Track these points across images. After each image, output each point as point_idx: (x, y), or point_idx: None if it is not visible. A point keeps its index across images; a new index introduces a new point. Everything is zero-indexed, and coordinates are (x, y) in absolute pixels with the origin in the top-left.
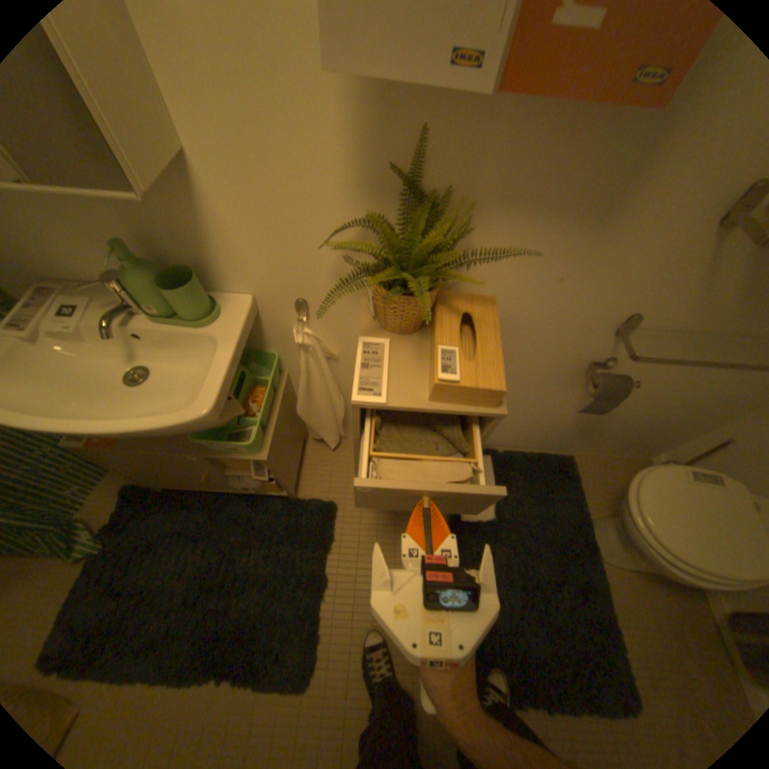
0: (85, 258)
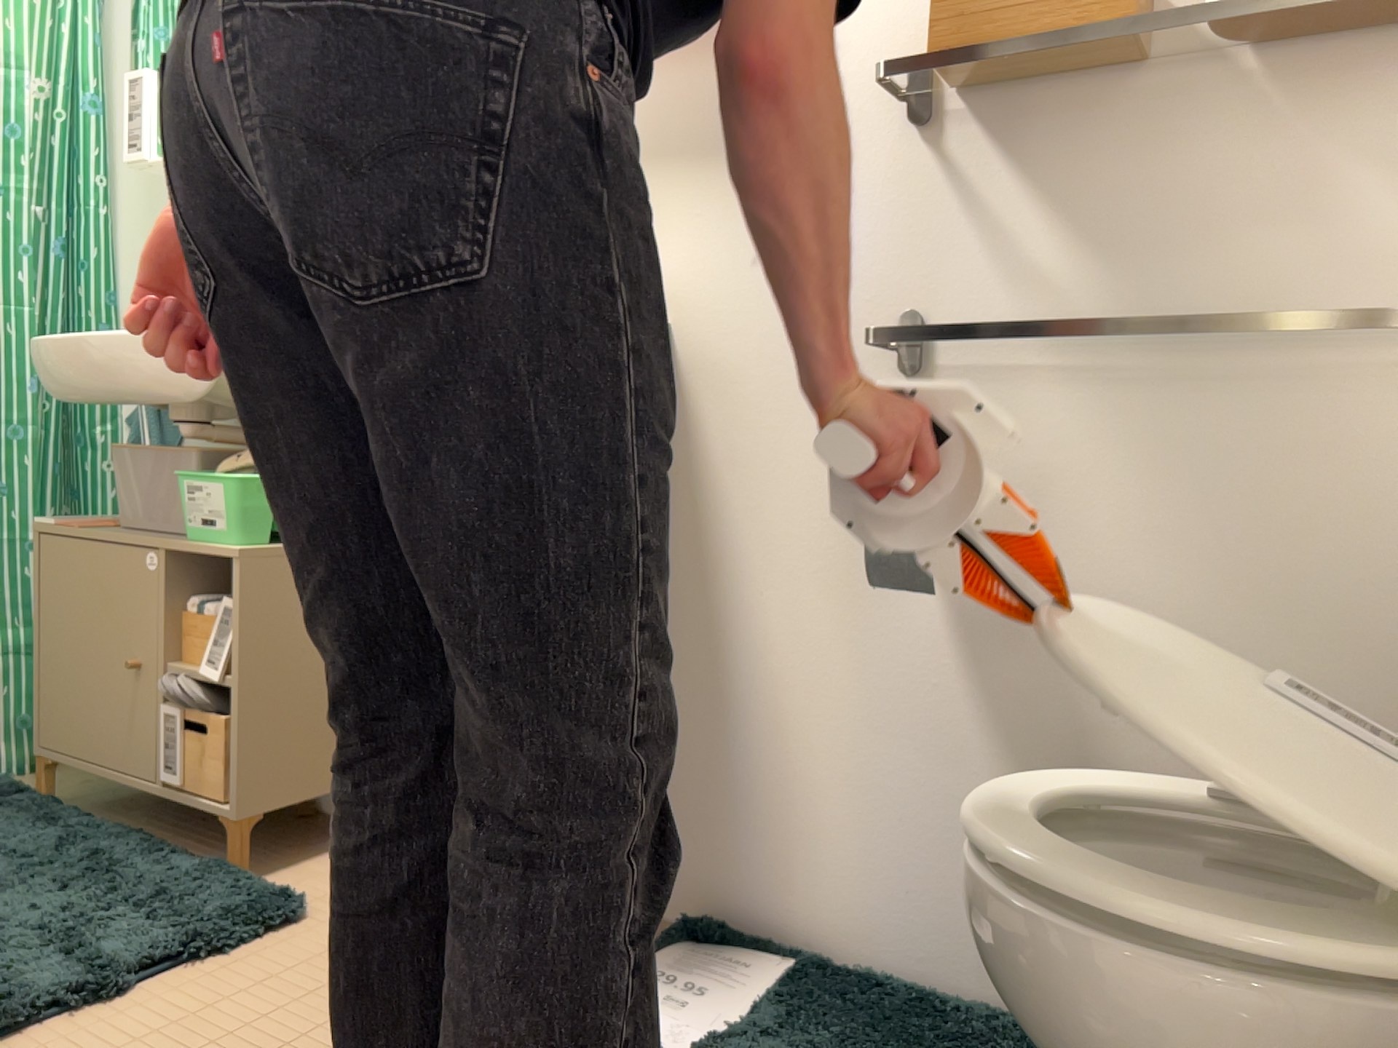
0: None
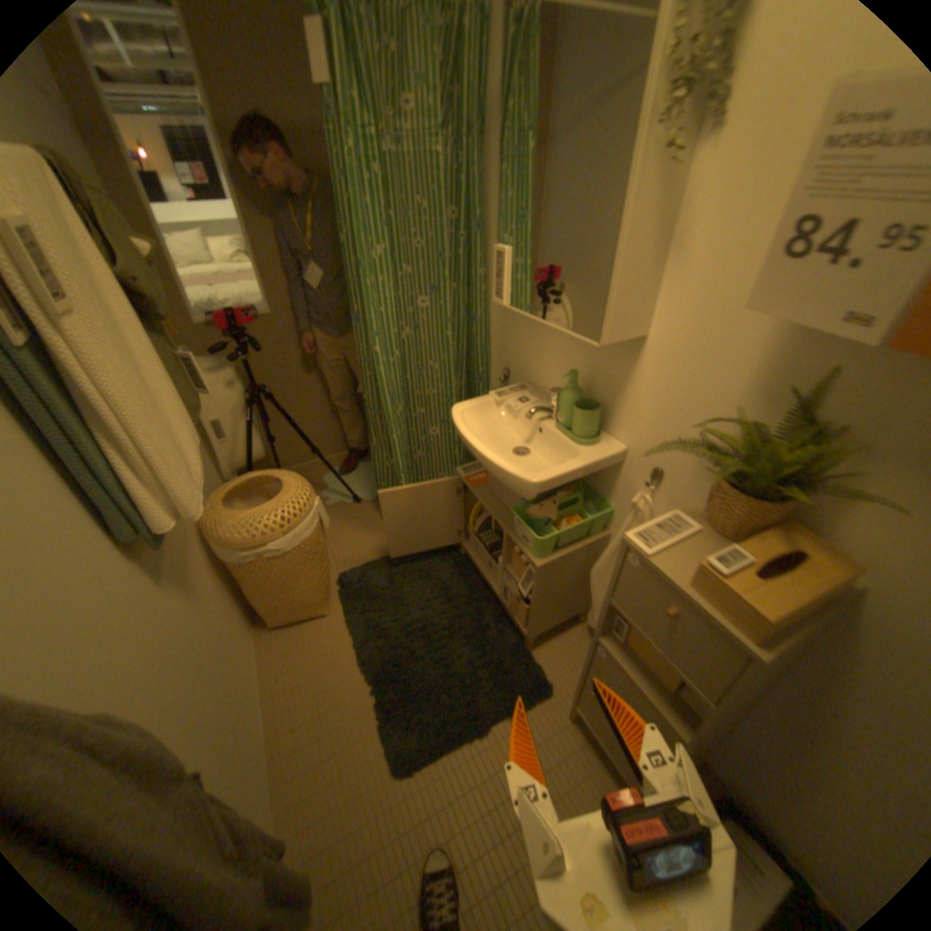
0: (556, 384)
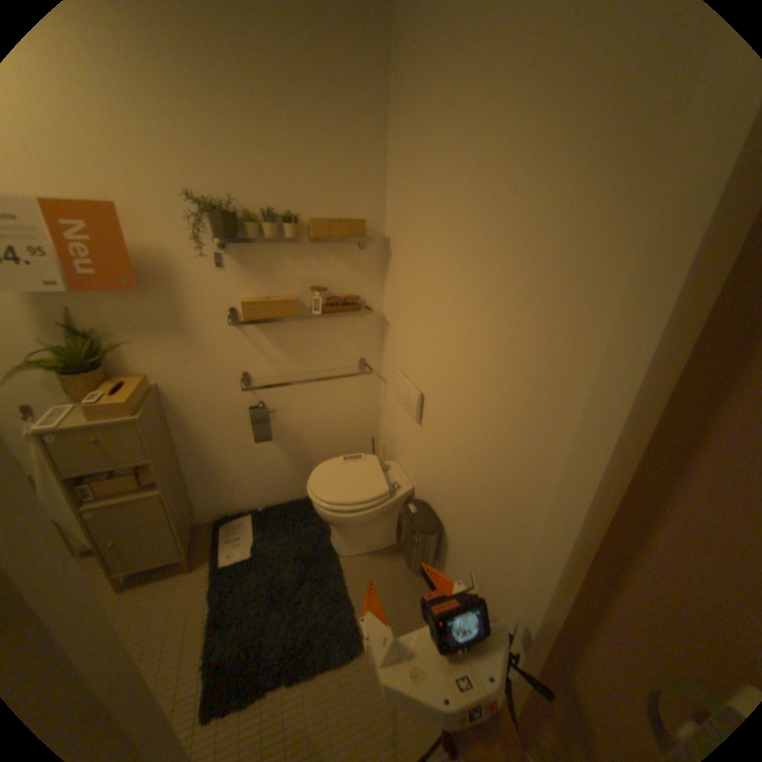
0: None
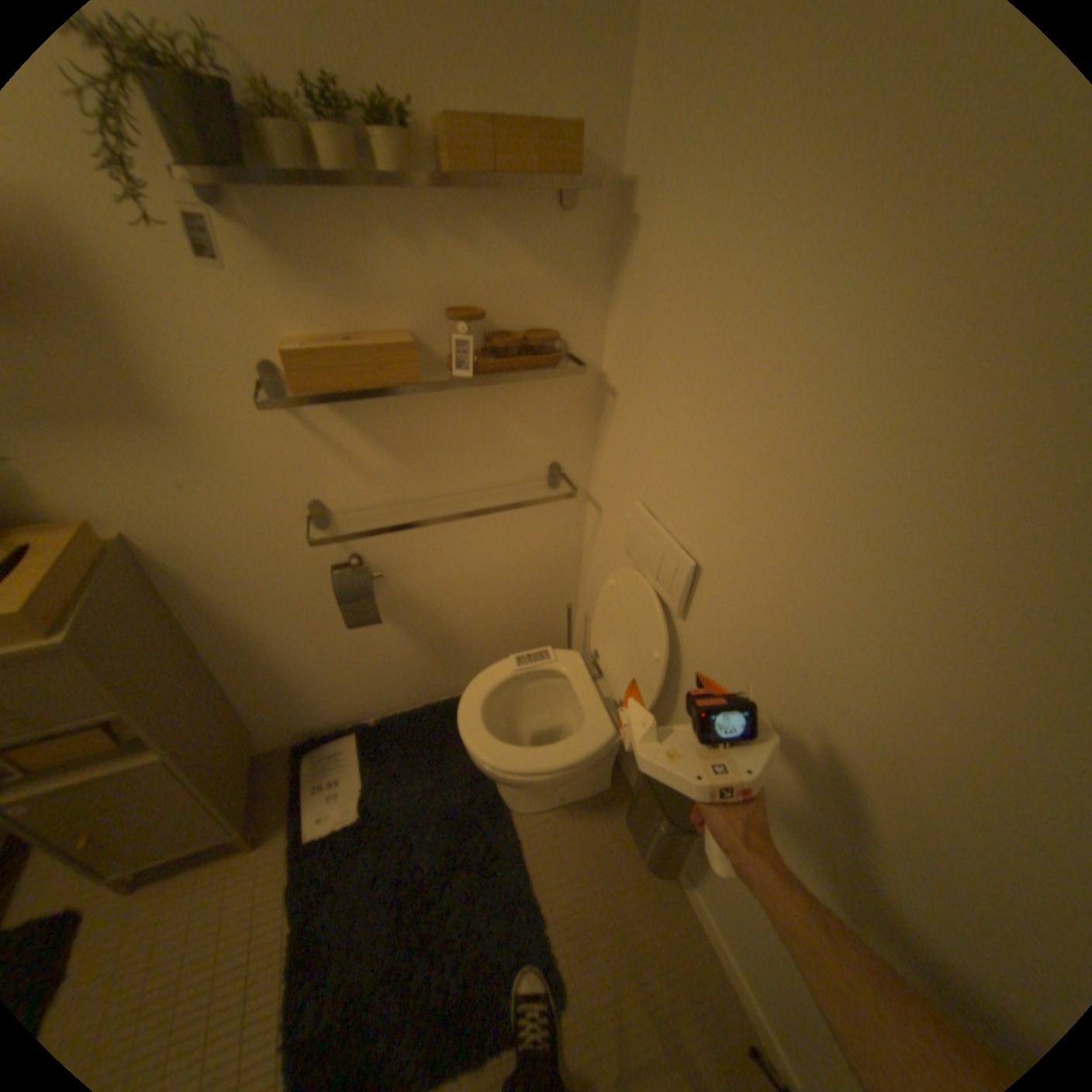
0: None
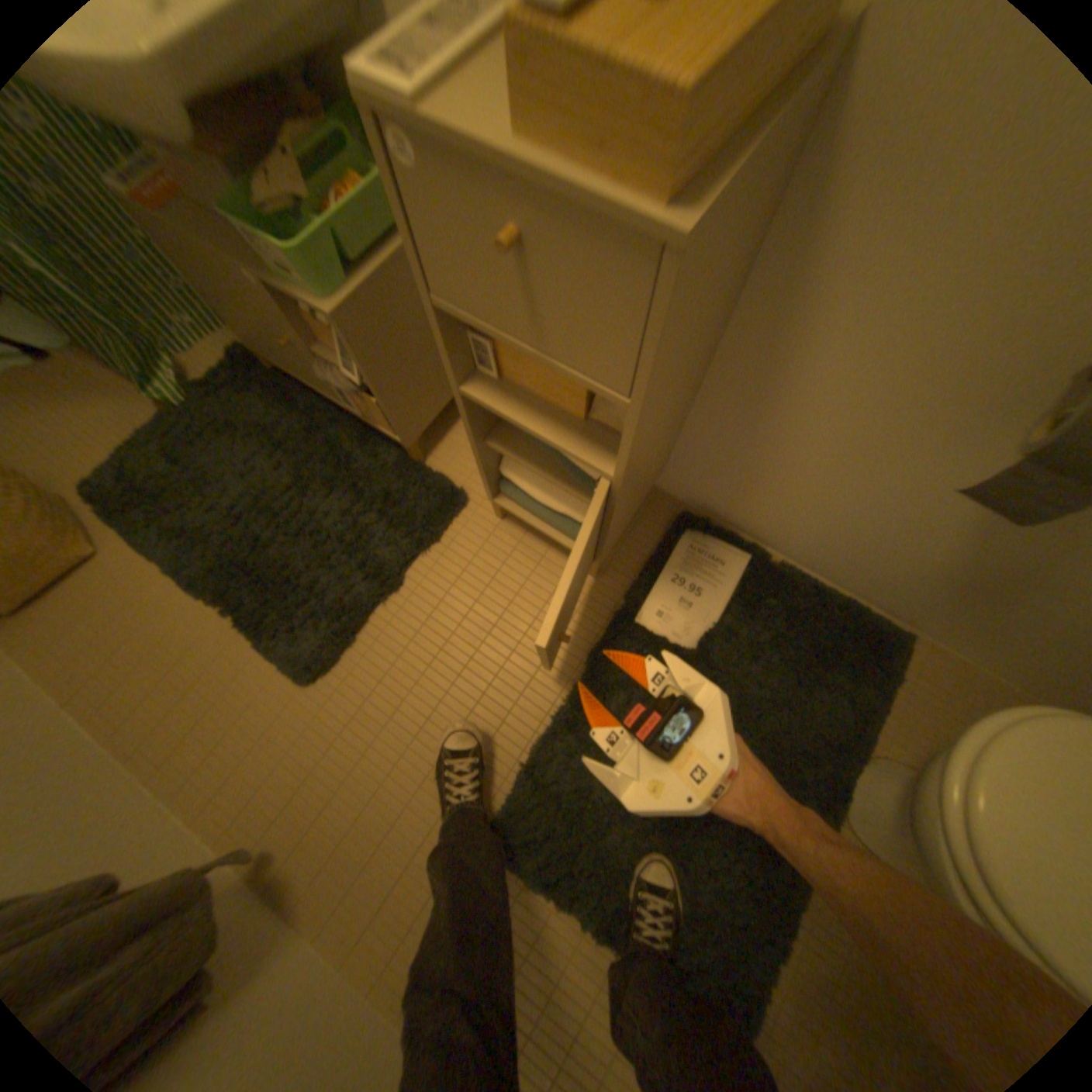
0: None
